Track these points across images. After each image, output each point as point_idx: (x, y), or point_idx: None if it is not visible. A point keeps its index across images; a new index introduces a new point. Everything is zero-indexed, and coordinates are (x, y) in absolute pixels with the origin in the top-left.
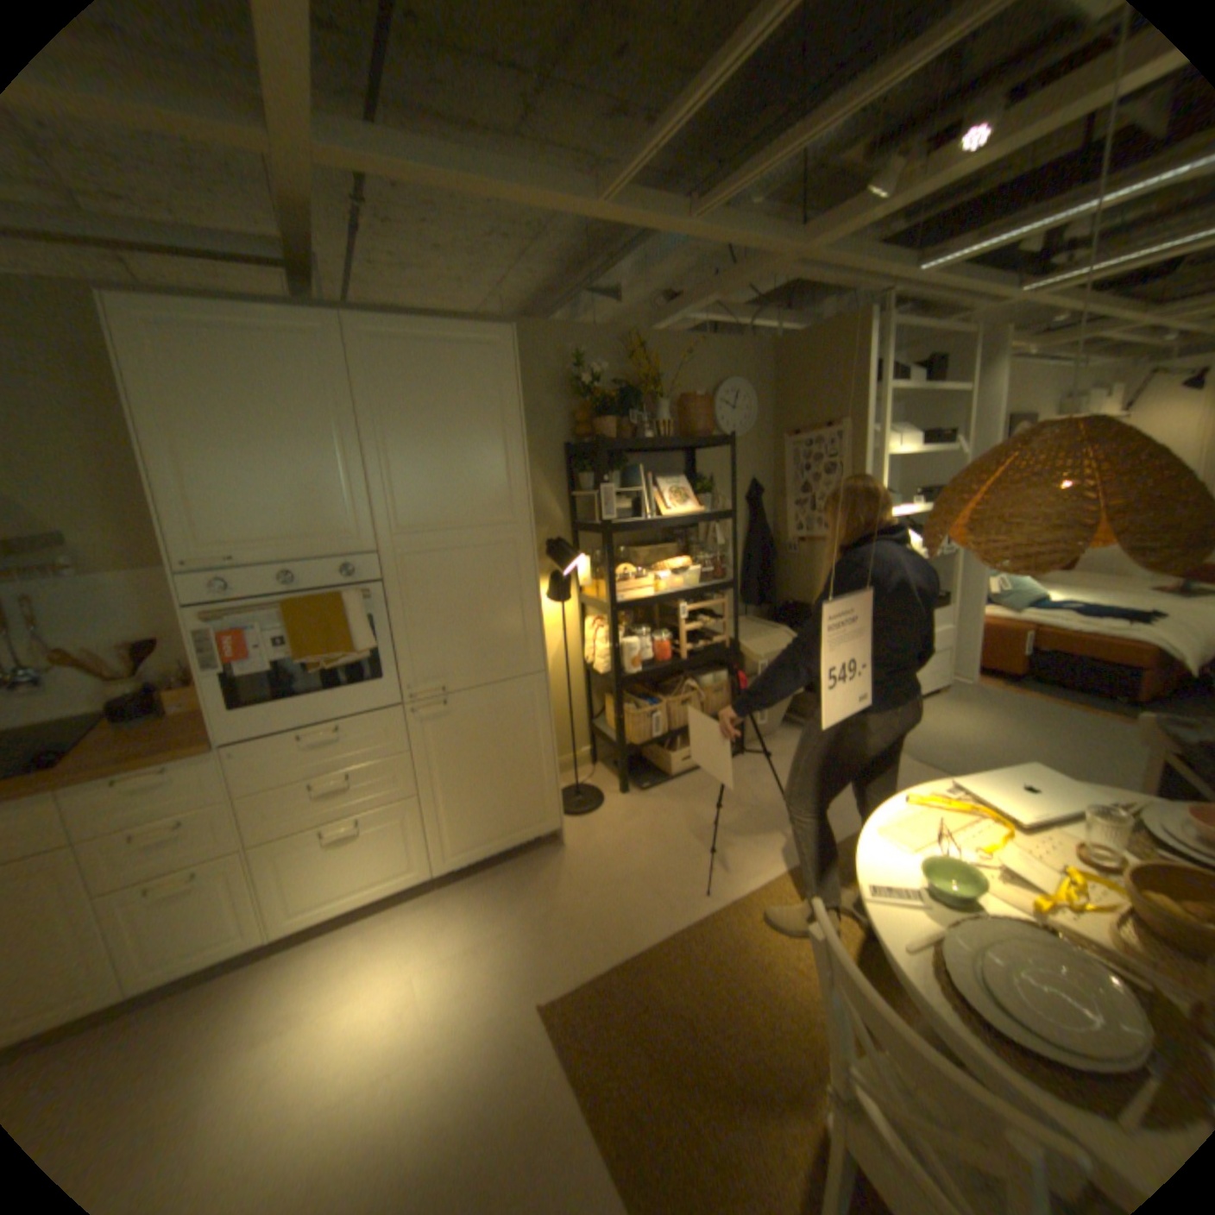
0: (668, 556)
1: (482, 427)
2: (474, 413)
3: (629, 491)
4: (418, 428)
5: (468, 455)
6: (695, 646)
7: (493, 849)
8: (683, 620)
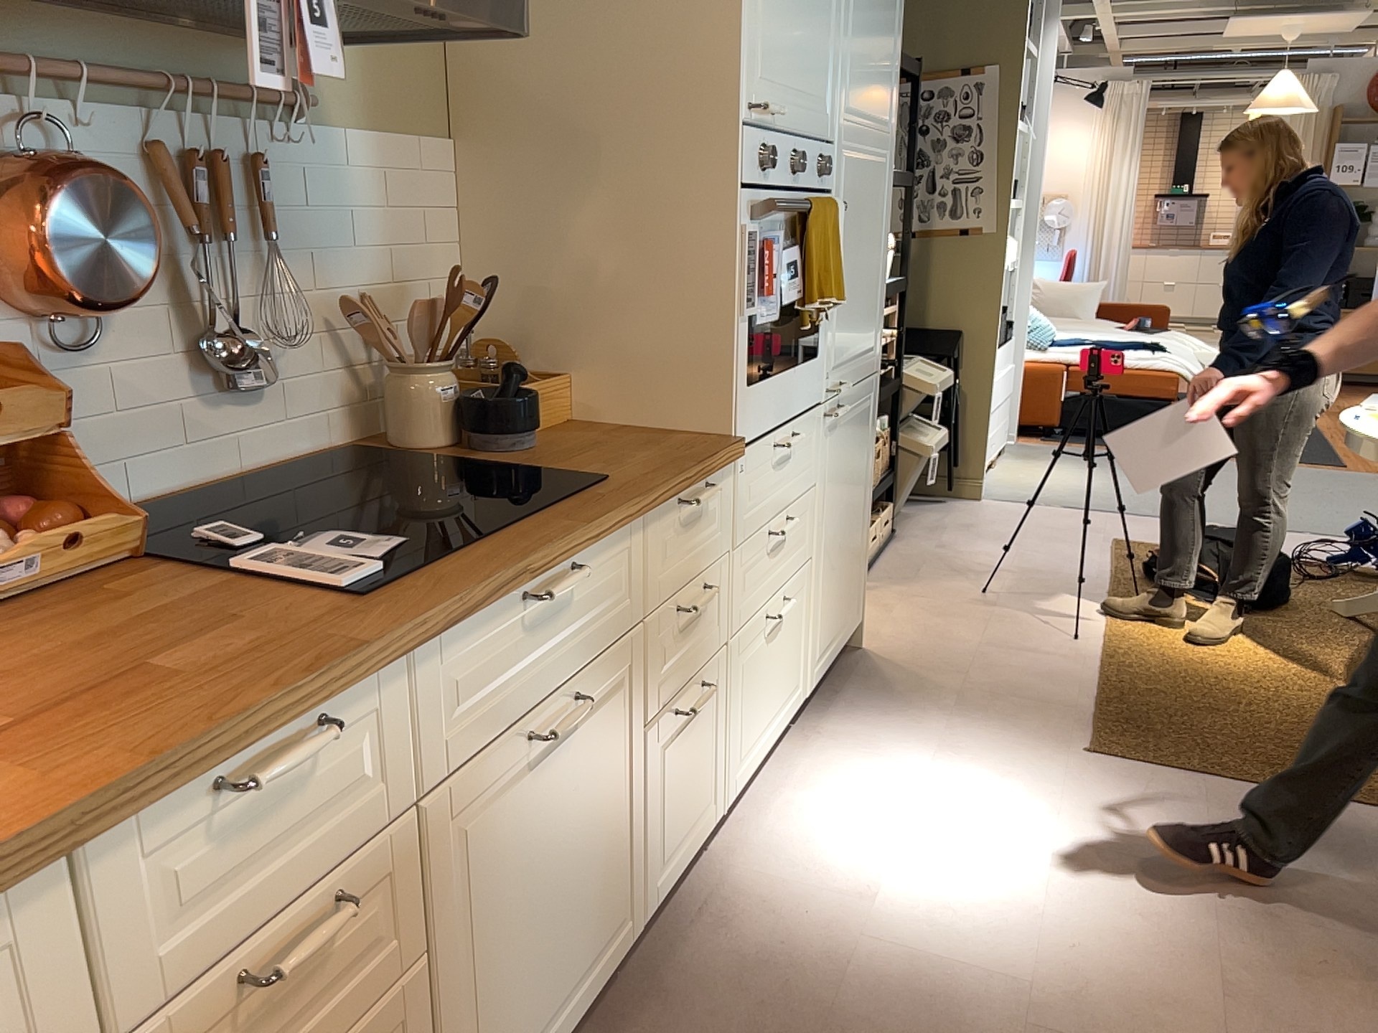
0: None
1: None
2: None
3: None
4: None
5: (884, 16)
6: None
7: (836, 648)
8: None
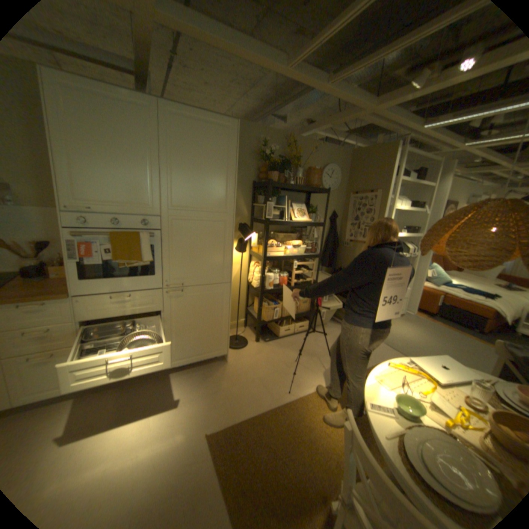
0: (292, 239)
1: (218, 165)
2: (215, 158)
3: (279, 207)
4: (188, 161)
5: (209, 177)
6: (298, 281)
7: (195, 359)
8: (294, 268)
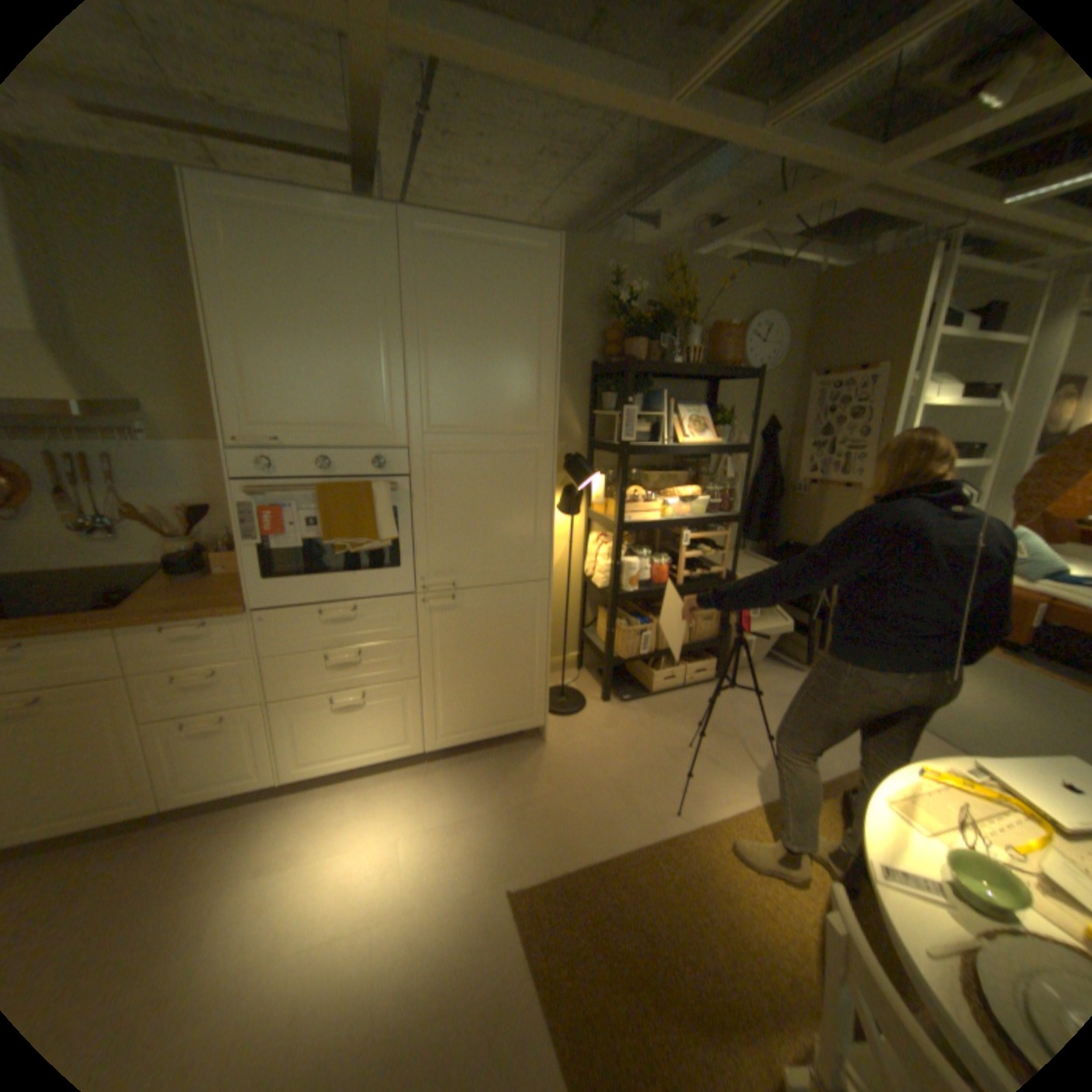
0: (678, 482)
1: (520, 335)
2: (513, 321)
3: (649, 415)
4: (459, 330)
5: (503, 362)
6: (692, 573)
7: (481, 736)
8: (683, 546)
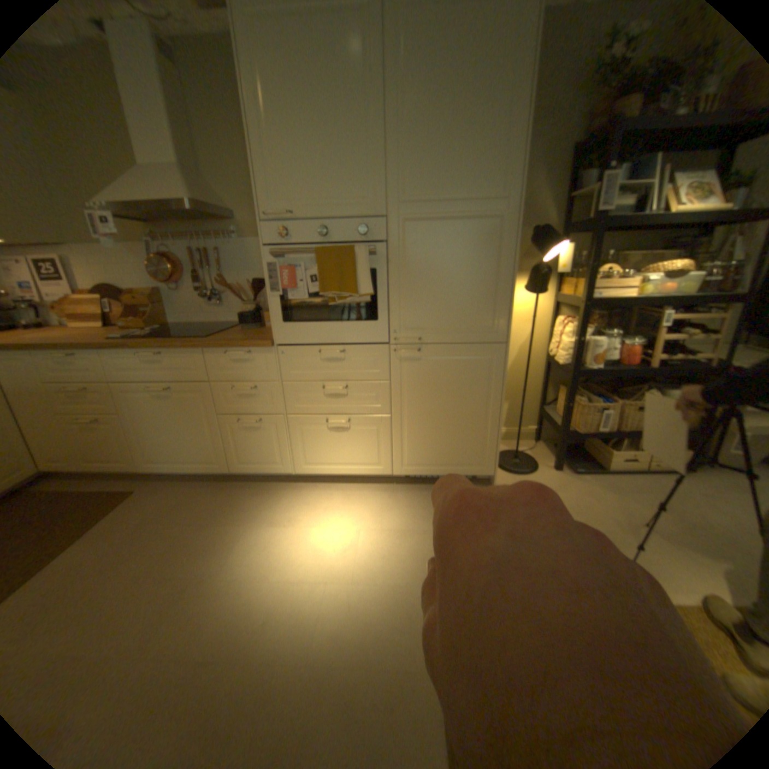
0: (666, 260)
1: (492, 92)
2: (486, 77)
3: (638, 185)
4: (433, 96)
5: (473, 123)
6: (674, 358)
7: (439, 470)
8: (666, 329)
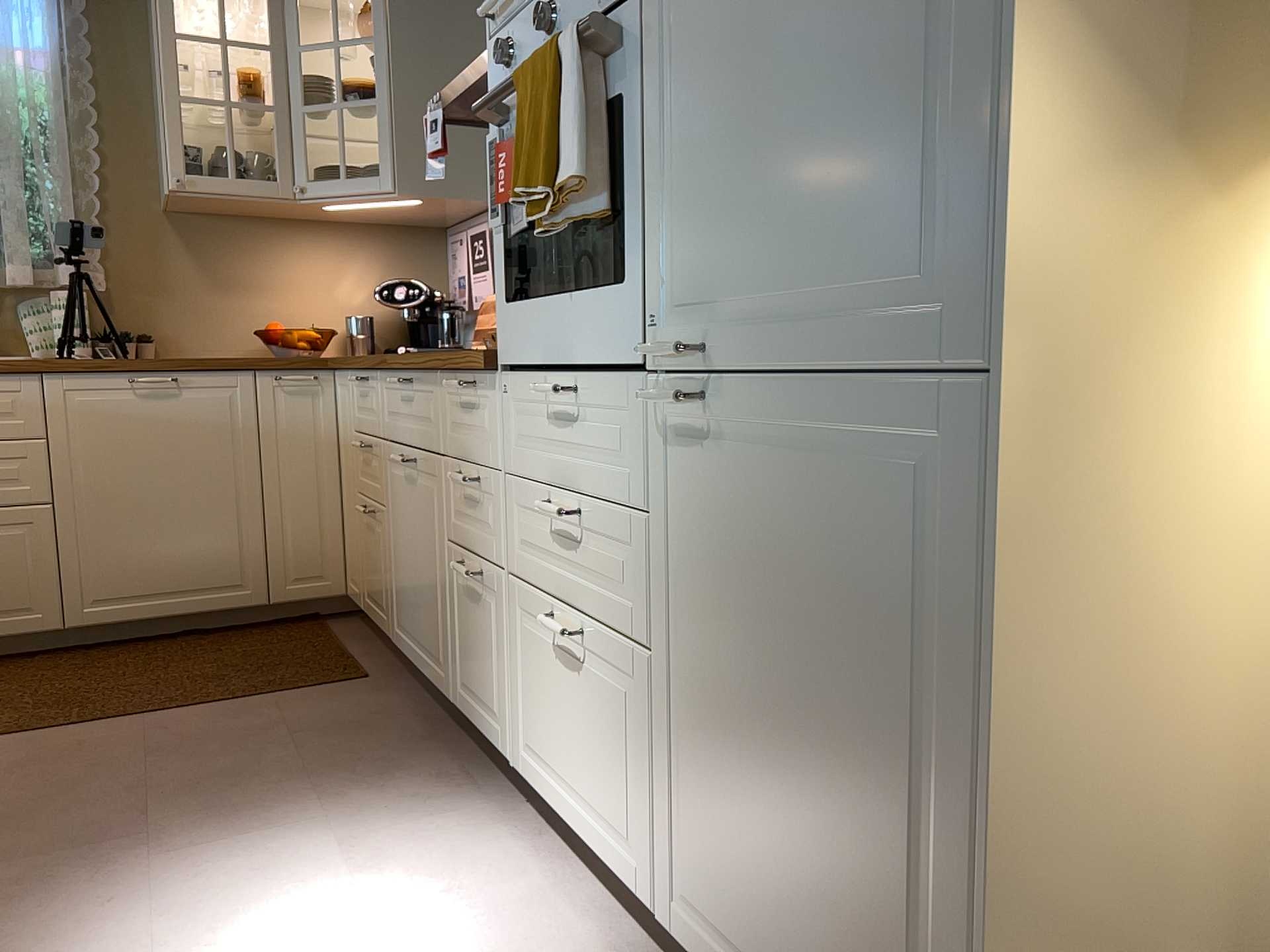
0: None
1: None
2: None
3: None
4: None
5: None
6: None
7: None
8: None
